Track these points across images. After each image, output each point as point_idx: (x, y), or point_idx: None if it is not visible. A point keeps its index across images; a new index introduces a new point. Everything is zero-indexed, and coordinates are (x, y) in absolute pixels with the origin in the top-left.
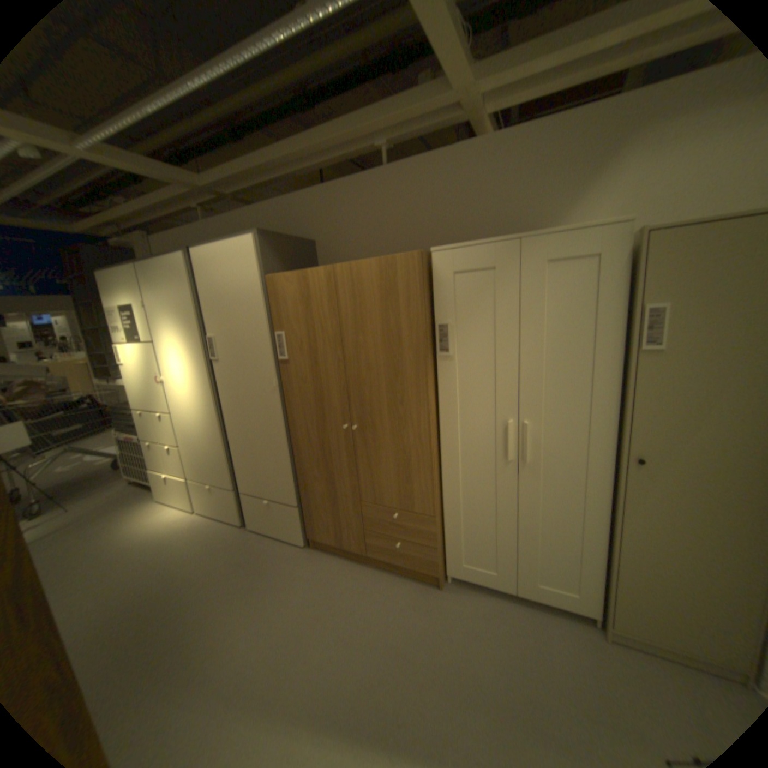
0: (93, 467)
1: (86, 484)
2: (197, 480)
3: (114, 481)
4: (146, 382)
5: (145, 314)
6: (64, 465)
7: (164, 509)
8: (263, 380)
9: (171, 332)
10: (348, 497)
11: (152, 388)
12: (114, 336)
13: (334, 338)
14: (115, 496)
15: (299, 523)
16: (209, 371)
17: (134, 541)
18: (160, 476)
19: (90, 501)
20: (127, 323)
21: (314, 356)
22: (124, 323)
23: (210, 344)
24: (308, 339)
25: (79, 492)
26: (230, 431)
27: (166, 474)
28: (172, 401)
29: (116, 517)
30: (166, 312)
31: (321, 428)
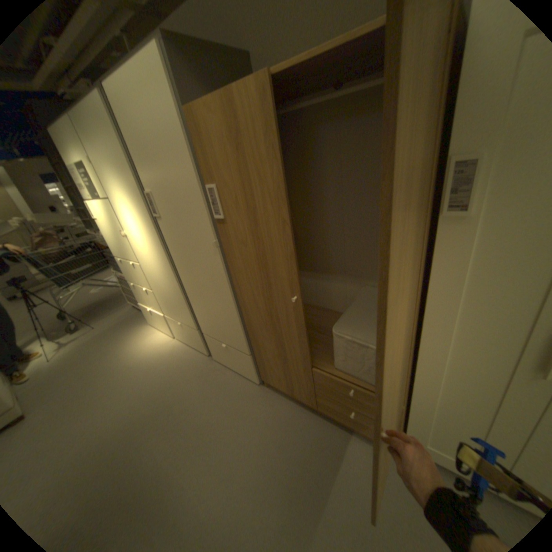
0: (113, 291)
1: (107, 305)
2: (171, 317)
3: (124, 304)
4: (116, 236)
5: (95, 171)
6: (96, 288)
7: (155, 333)
8: (204, 240)
9: (118, 189)
10: (299, 361)
11: (122, 241)
12: (83, 194)
13: (276, 191)
14: (124, 318)
15: (254, 367)
16: (157, 228)
17: (133, 361)
18: (147, 309)
19: (108, 321)
20: (86, 181)
21: (253, 215)
22: (84, 181)
23: (150, 201)
24: (244, 194)
25: (102, 312)
26: (186, 285)
27: (151, 308)
28: (138, 253)
29: (123, 337)
30: (108, 167)
31: (267, 295)
